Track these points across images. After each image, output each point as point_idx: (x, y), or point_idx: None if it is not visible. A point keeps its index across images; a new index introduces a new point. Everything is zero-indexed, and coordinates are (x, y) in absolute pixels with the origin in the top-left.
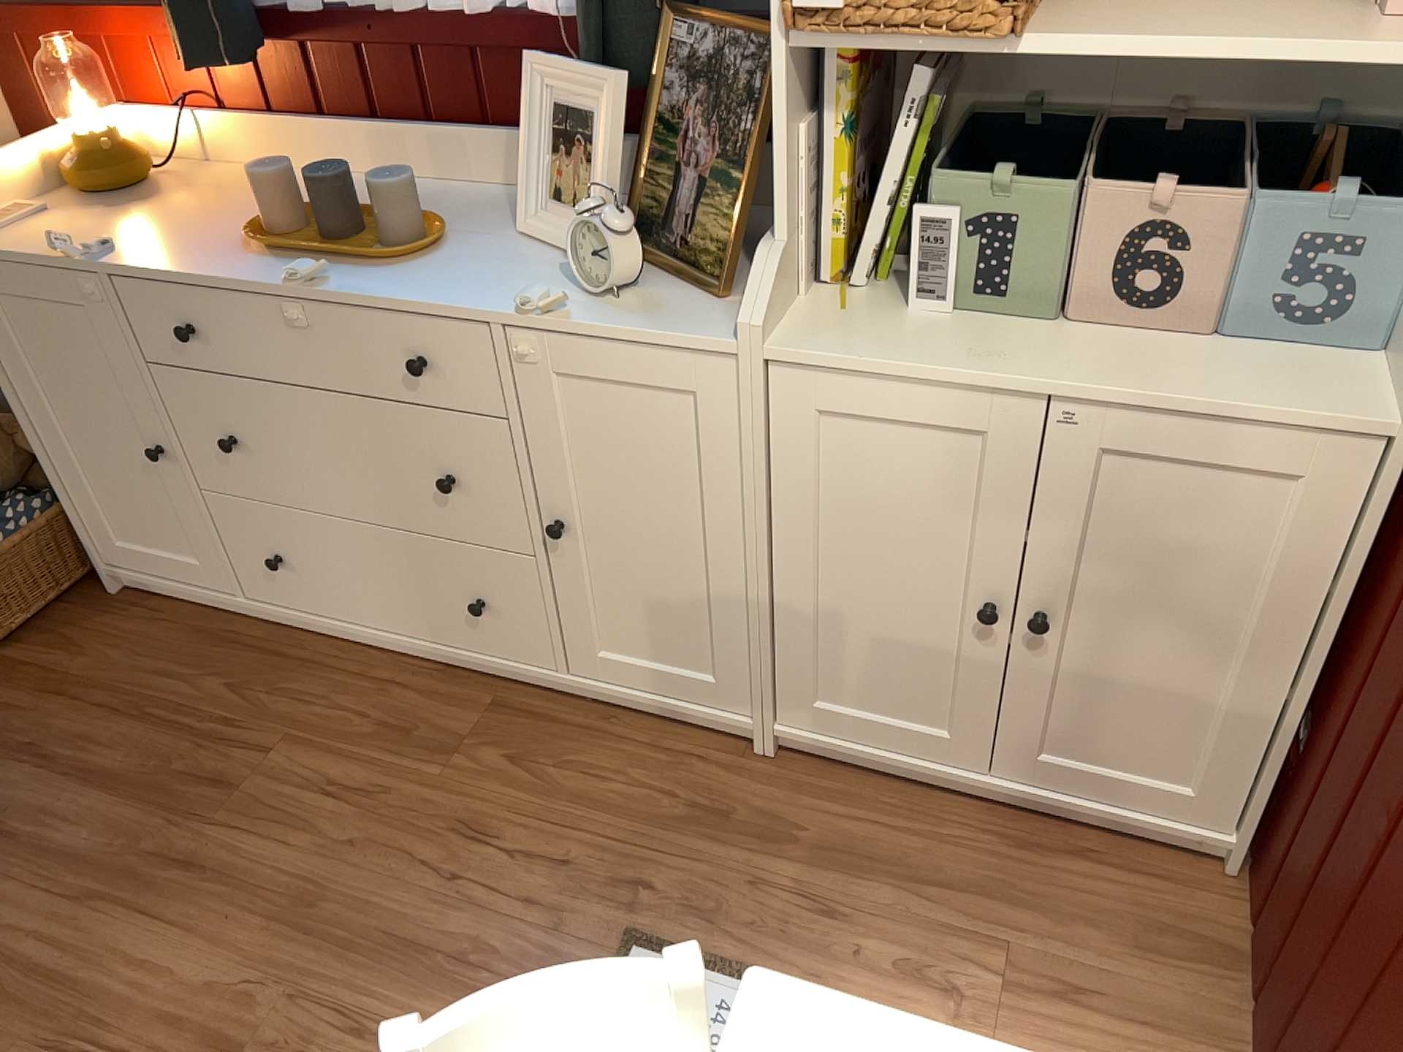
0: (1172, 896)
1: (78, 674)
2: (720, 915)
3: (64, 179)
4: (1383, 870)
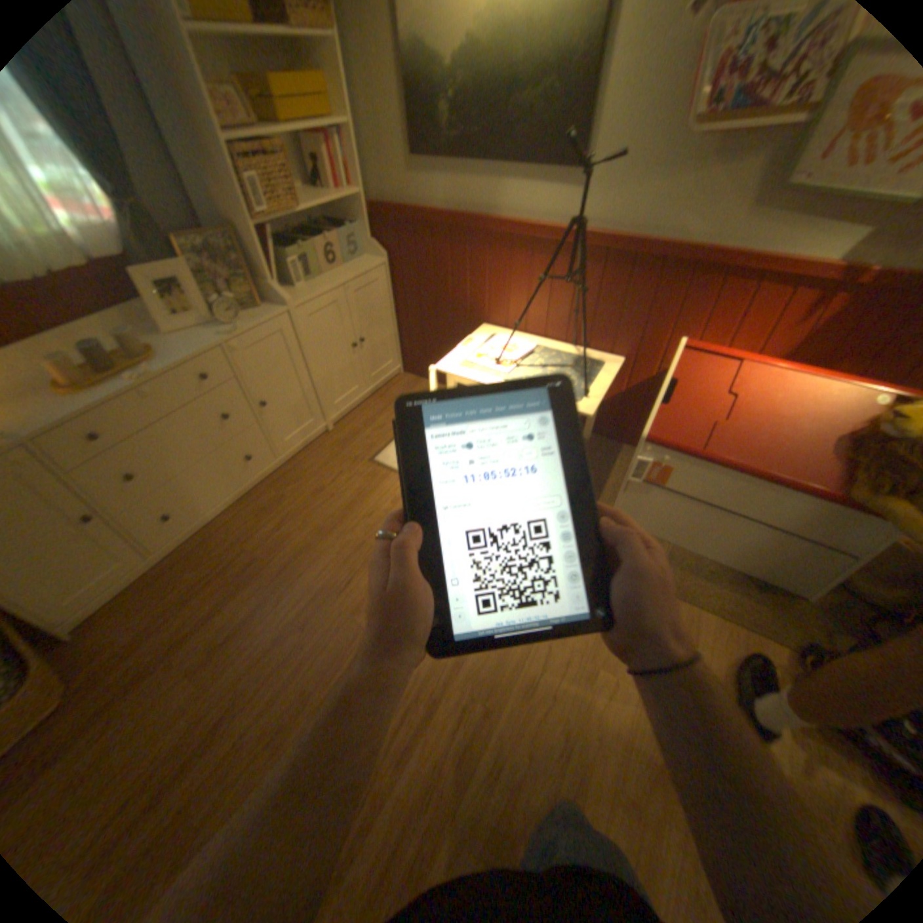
0: (403, 383)
1: (129, 640)
2: (372, 445)
3: None
4: (437, 322)
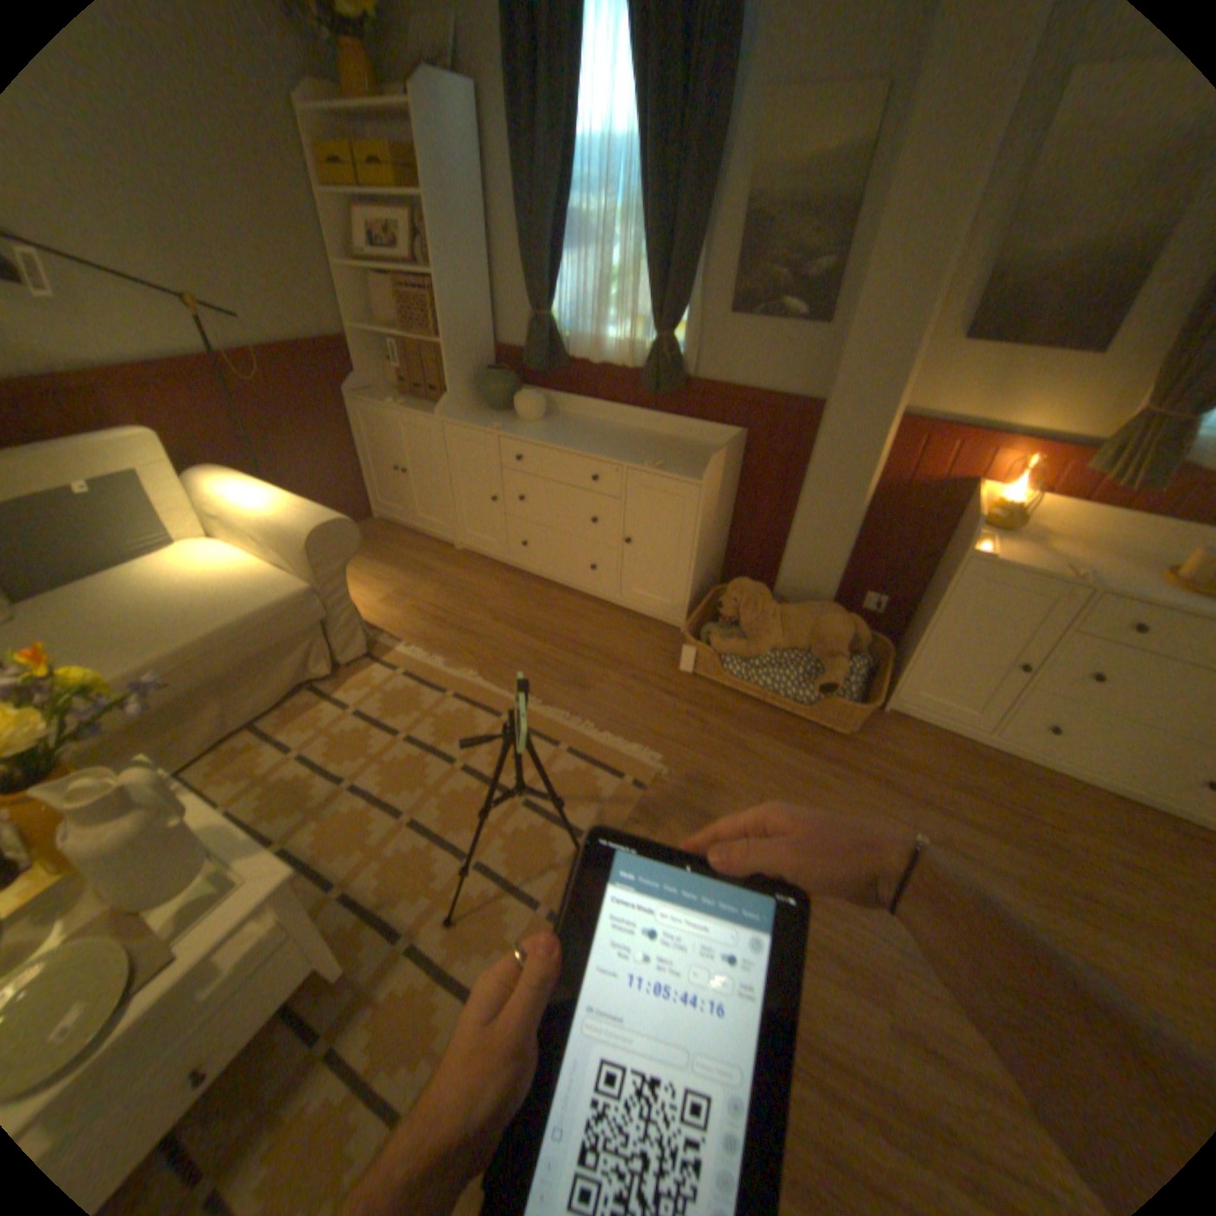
0: None
1: (910, 761)
2: None
3: (995, 522)
4: None
